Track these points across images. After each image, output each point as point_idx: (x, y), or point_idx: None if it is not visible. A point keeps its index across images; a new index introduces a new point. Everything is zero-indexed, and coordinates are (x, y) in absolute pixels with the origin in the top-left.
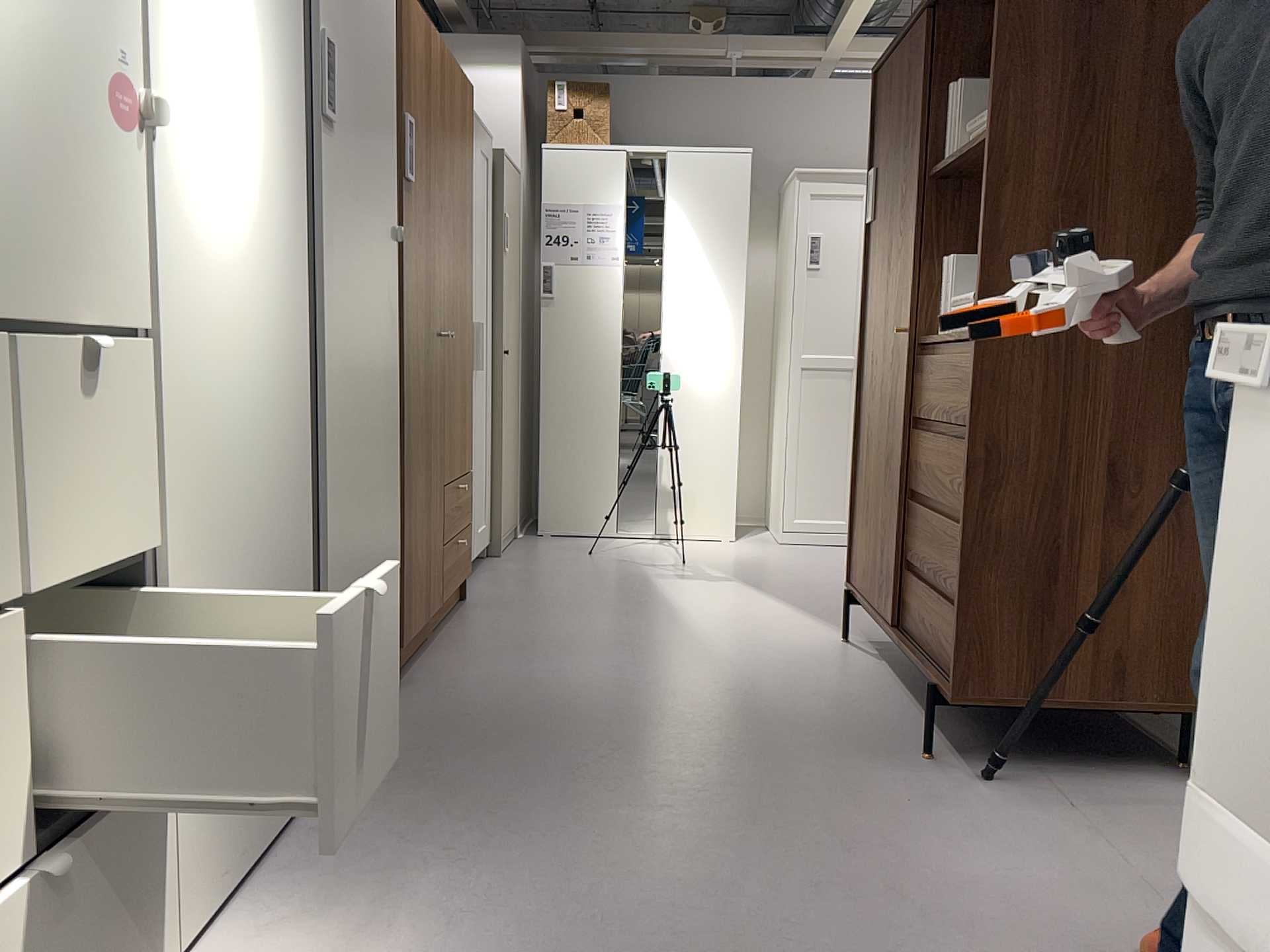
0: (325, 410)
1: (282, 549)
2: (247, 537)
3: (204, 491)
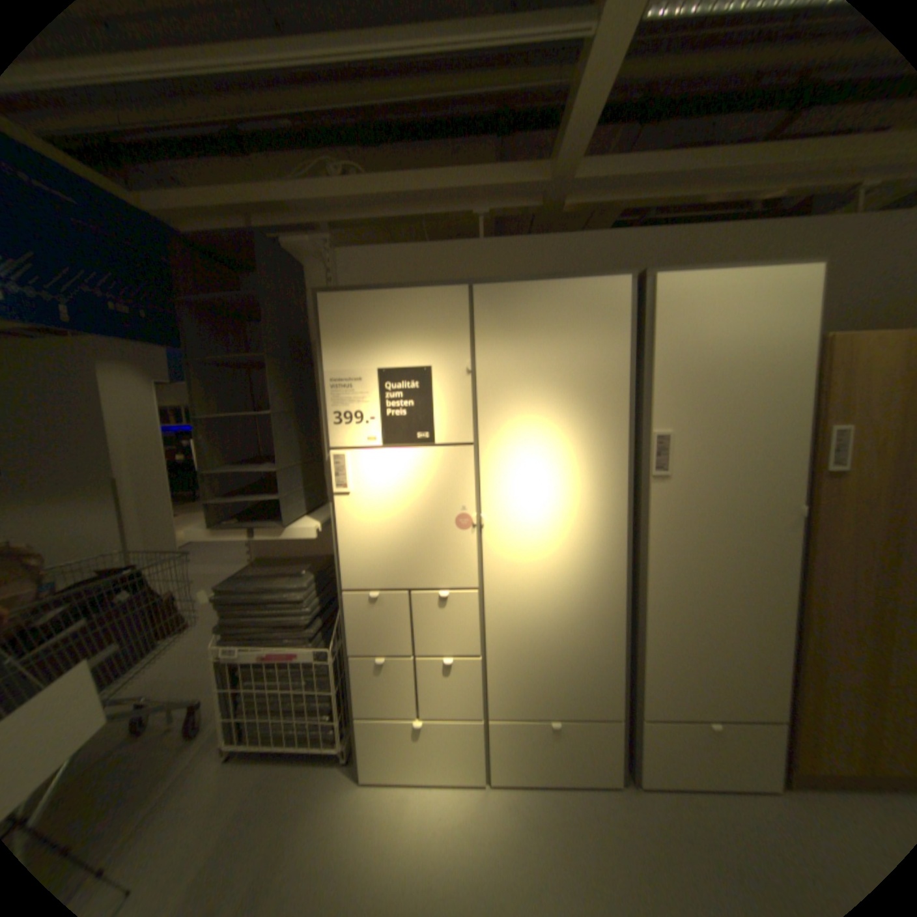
0: (652, 620)
1: (592, 676)
2: (557, 665)
3: (520, 643)
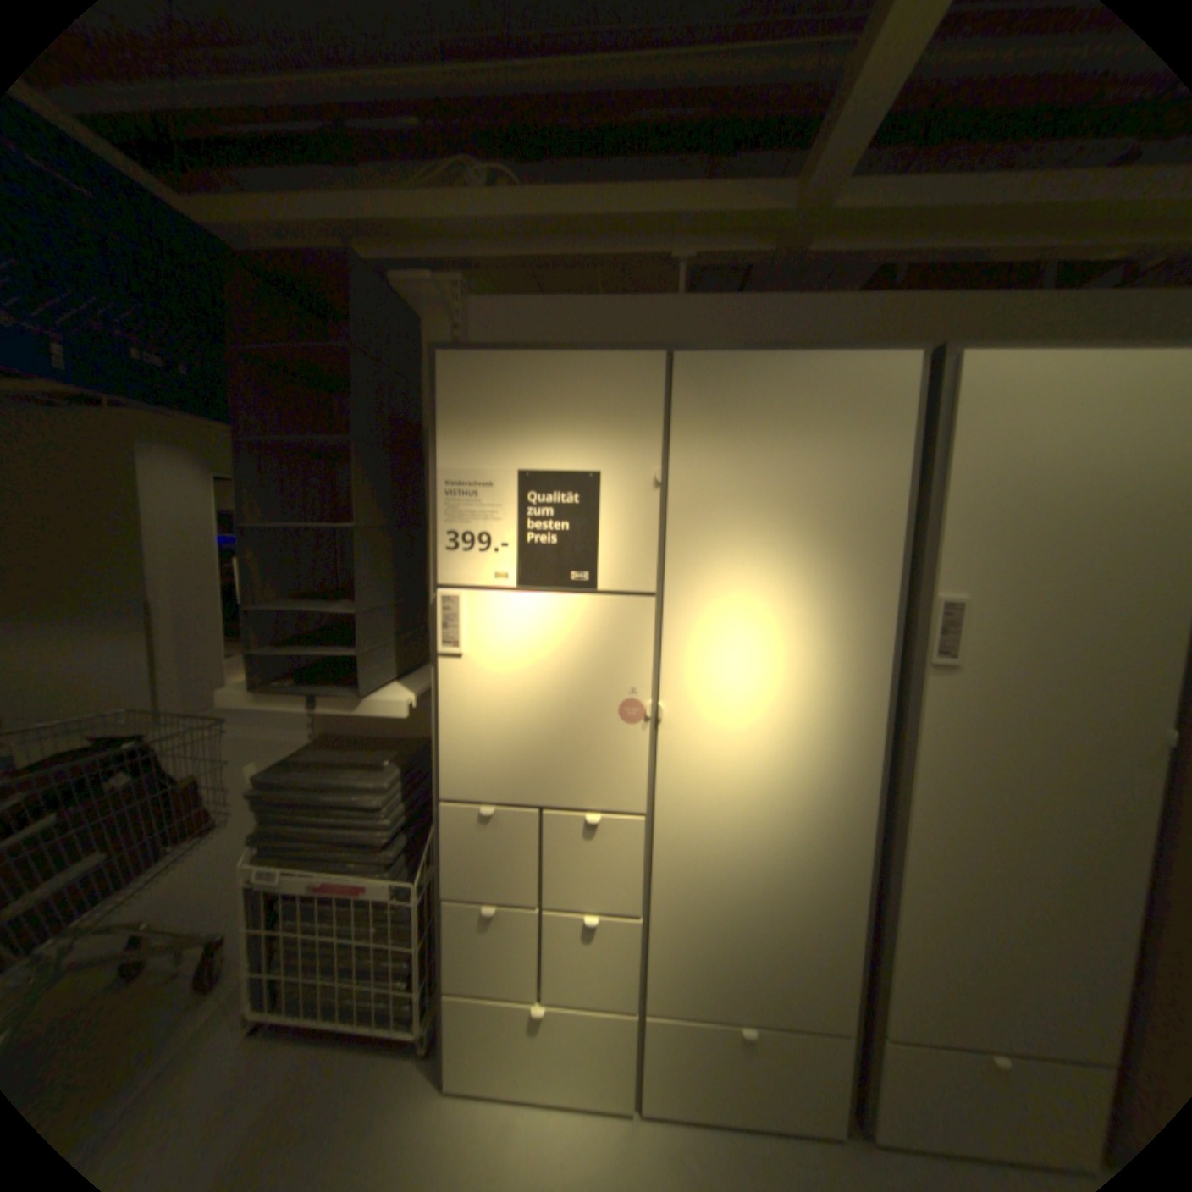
0: (912, 886)
1: (811, 964)
2: (758, 942)
3: (703, 903)
